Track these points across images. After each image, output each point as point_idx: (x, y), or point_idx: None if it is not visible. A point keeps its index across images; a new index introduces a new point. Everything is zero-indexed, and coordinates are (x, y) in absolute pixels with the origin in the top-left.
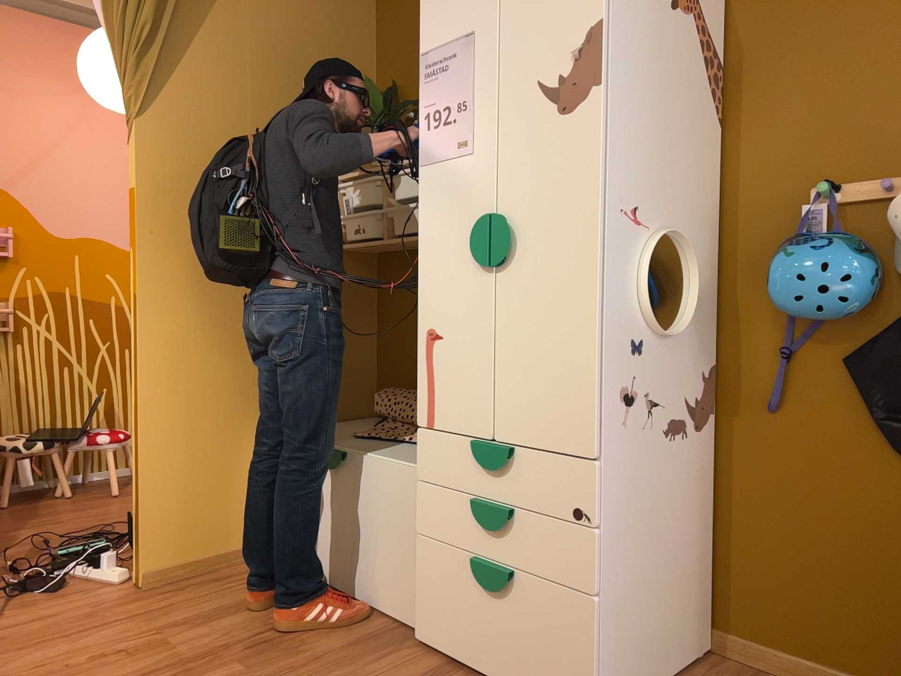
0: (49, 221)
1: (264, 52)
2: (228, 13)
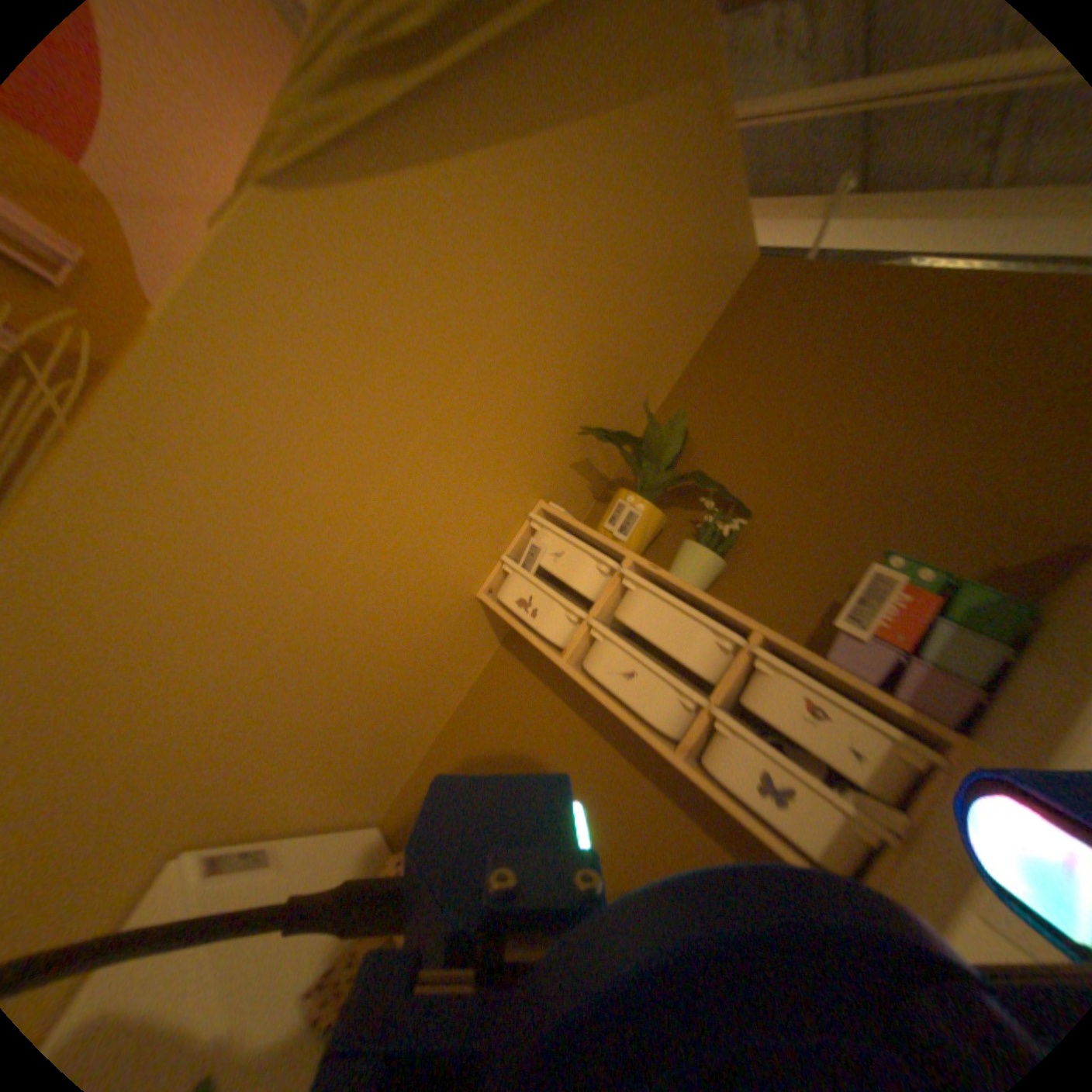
0: (151, 284)
1: (573, 269)
2: (568, 163)
